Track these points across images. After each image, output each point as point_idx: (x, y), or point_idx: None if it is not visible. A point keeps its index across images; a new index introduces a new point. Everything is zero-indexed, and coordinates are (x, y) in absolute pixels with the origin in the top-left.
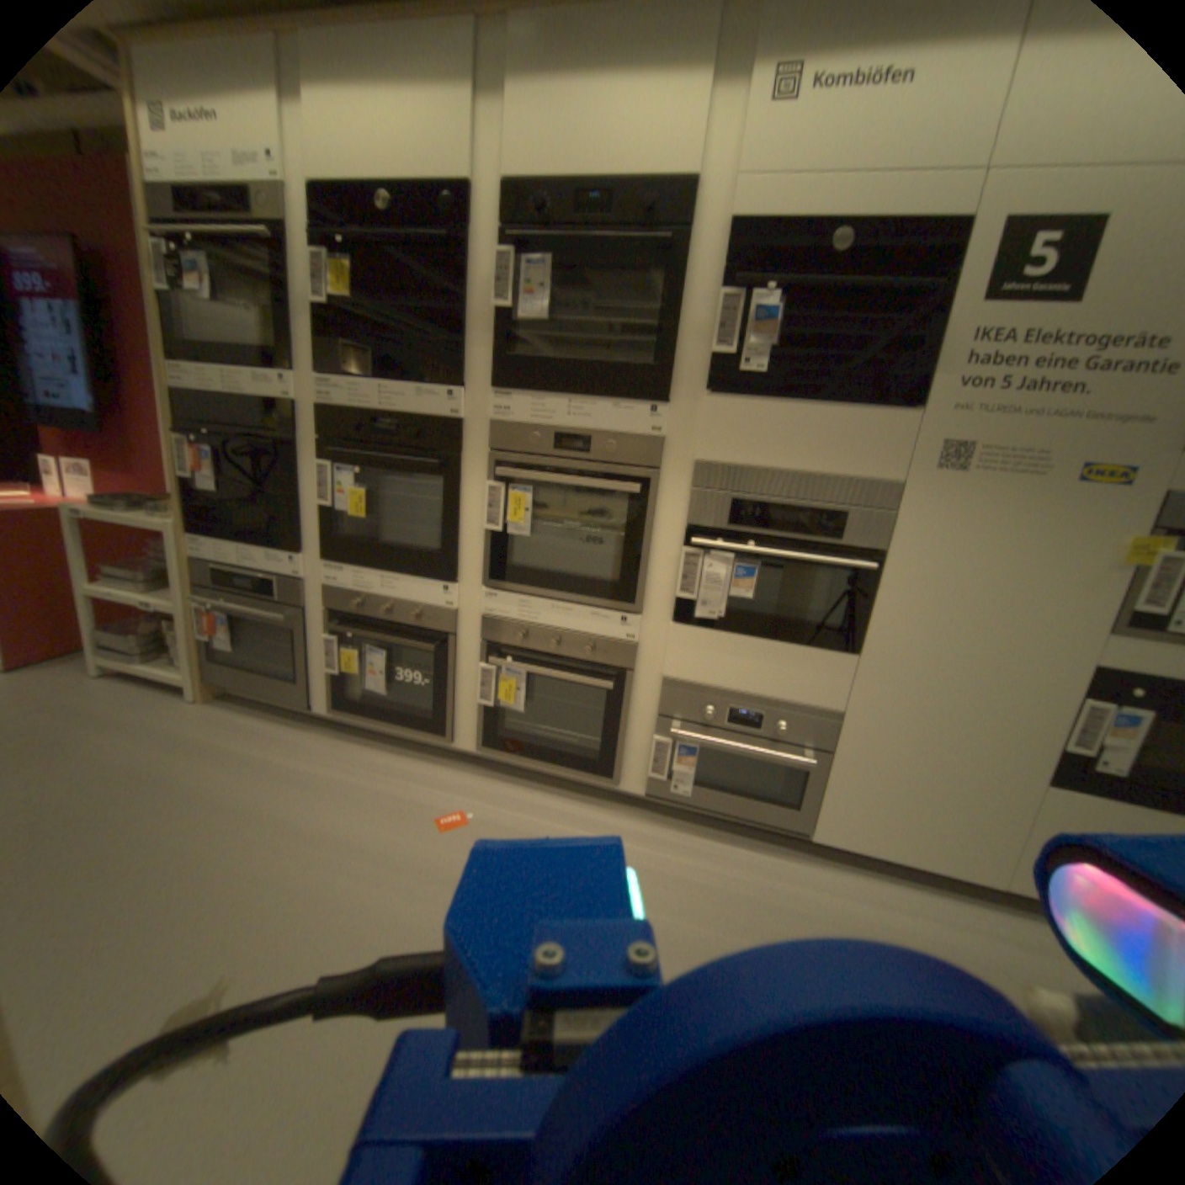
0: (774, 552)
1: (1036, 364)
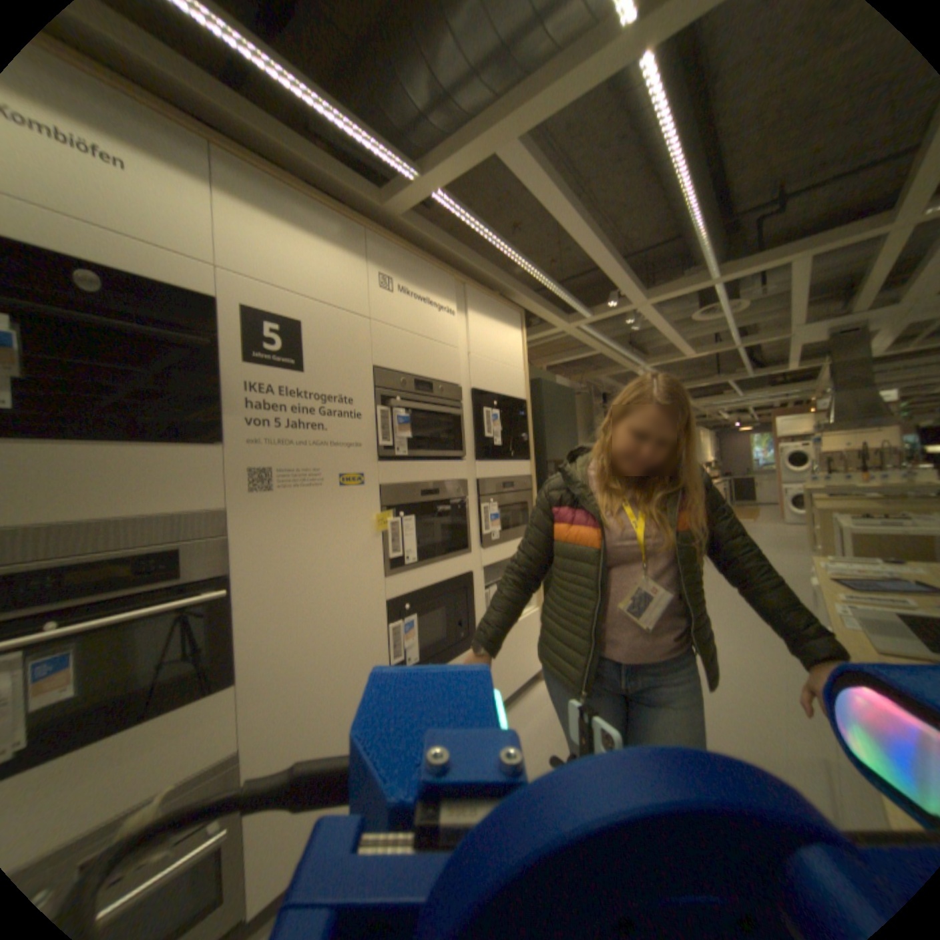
0: (96, 624)
1: (293, 412)
